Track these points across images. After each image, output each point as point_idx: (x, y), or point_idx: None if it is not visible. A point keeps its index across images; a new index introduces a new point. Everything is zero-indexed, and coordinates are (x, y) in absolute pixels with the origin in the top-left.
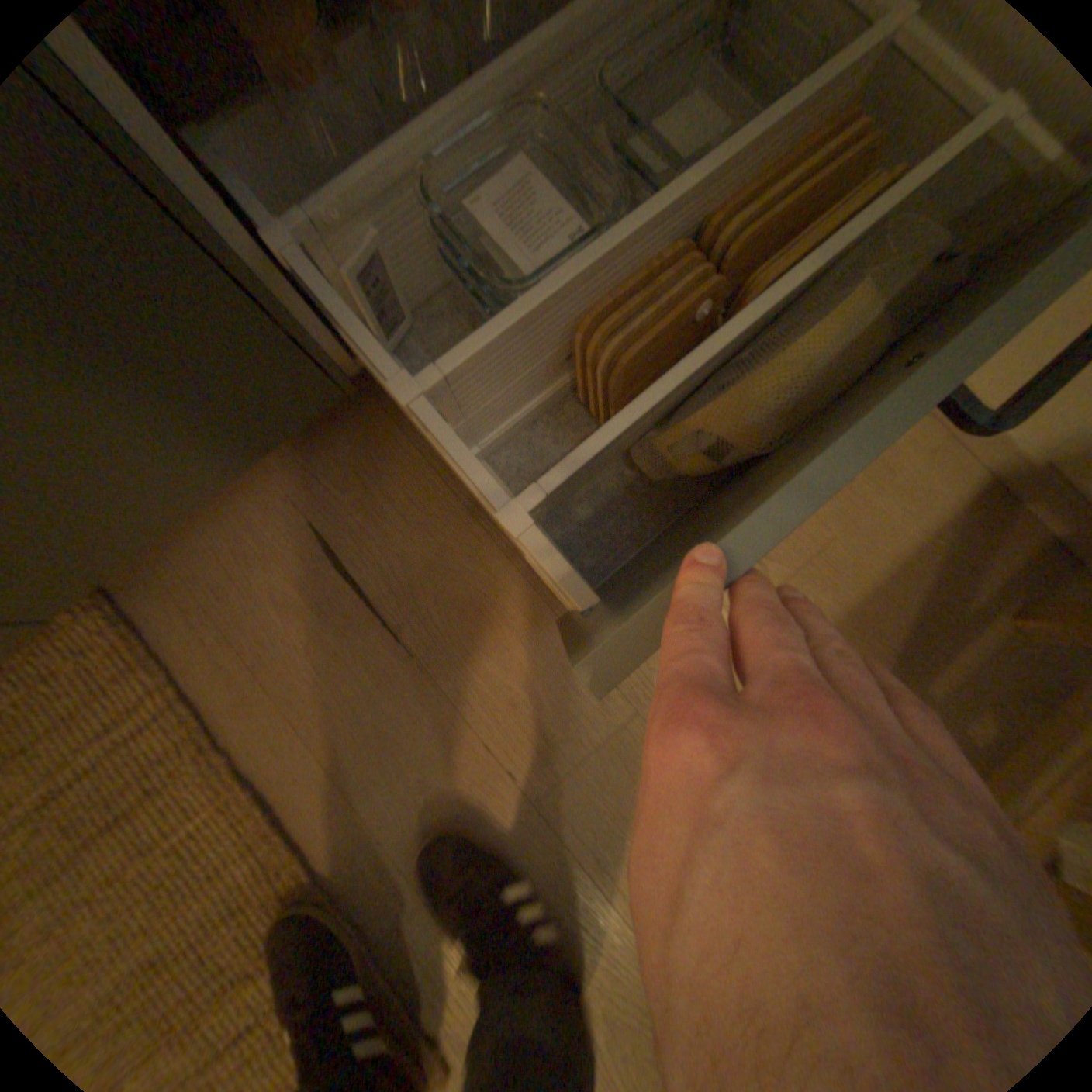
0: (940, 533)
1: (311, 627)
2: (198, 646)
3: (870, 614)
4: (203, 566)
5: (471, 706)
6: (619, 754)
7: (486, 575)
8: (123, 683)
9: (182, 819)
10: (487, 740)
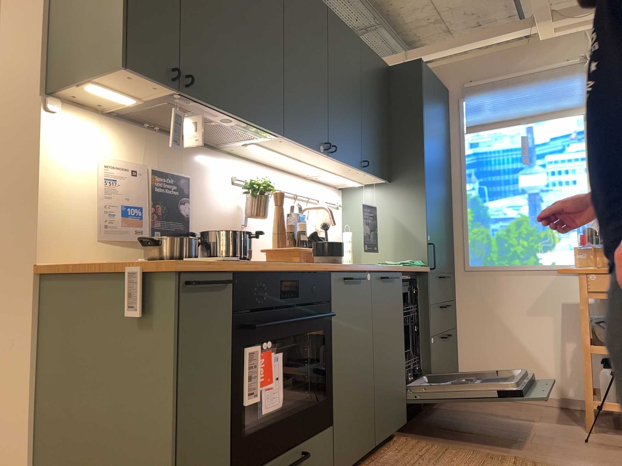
0: (558, 412)
1: (451, 435)
2: (429, 440)
3: (560, 419)
4: (417, 433)
5: (498, 436)
6: (537, 436)
7: (479, 426)
8: (419, 443)
9: (455, 453)
10: (508, 439)
